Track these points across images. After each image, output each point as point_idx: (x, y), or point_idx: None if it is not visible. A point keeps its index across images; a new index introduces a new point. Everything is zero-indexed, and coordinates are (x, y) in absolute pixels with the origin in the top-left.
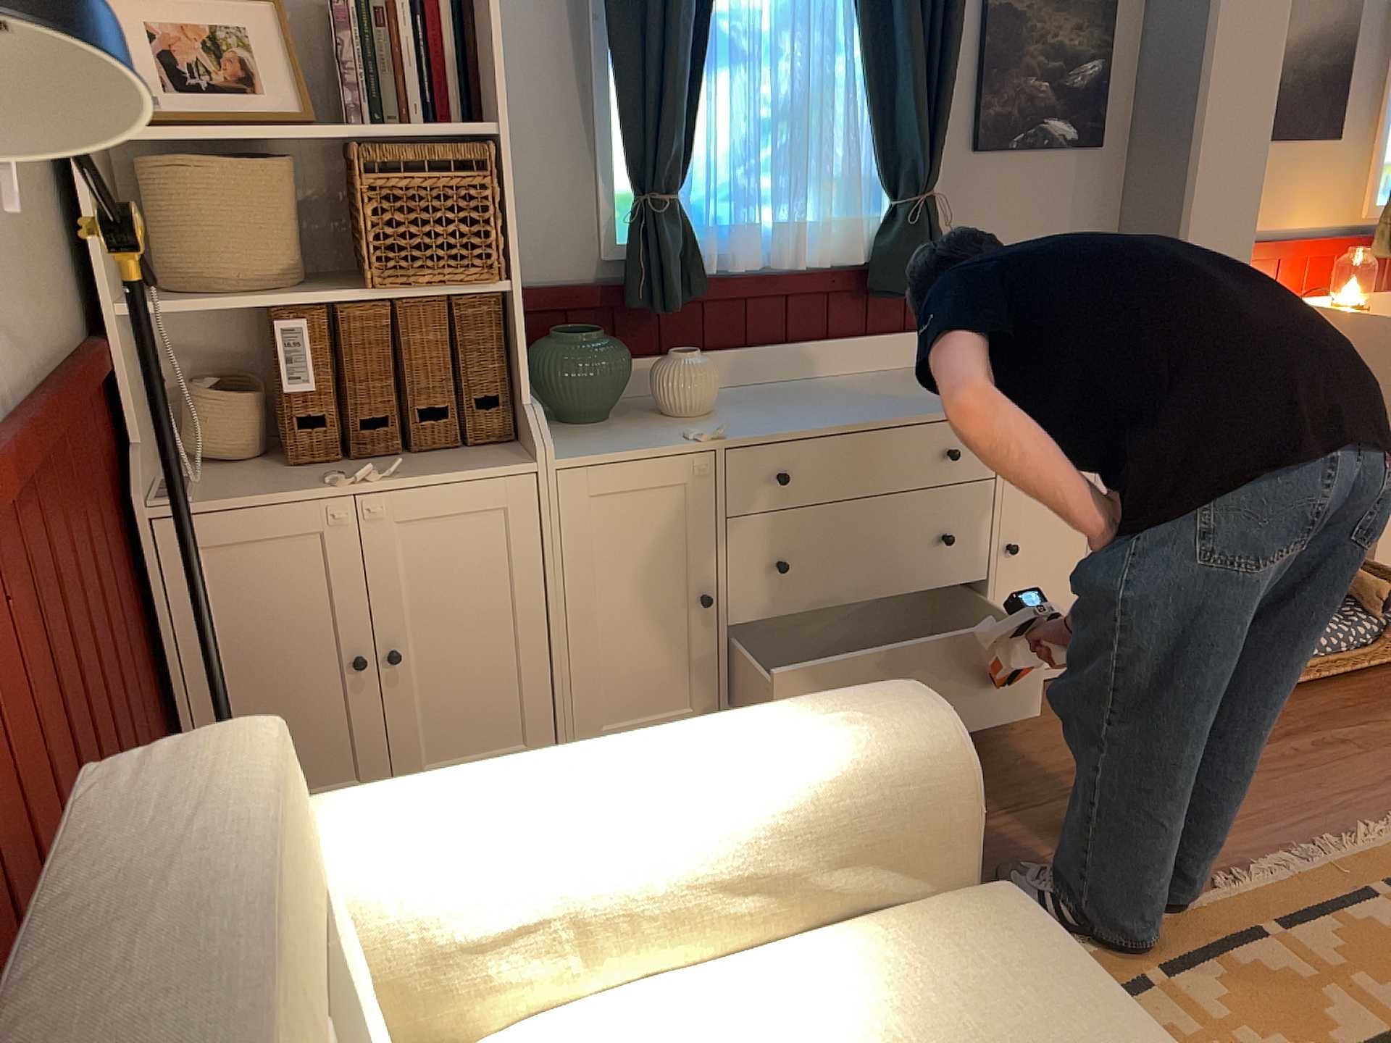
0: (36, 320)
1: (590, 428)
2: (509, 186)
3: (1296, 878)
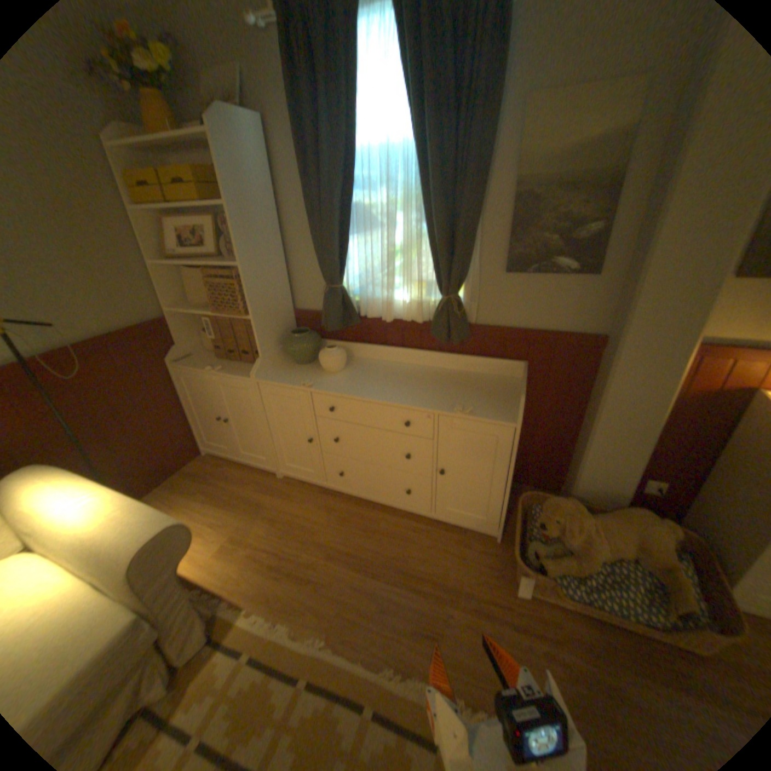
0: (107, 317)
1: (296, 367)
2: (246, 284)
3: (415, 702)
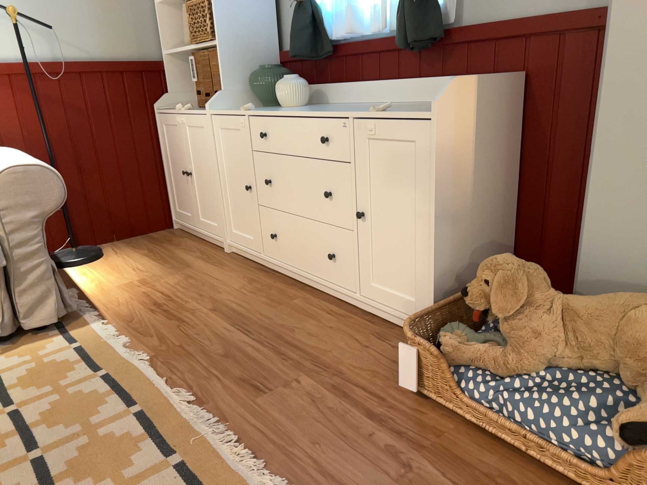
0: (109, 50)
1: (256, 108)
2: (214, 4)
3: (185, 420)
